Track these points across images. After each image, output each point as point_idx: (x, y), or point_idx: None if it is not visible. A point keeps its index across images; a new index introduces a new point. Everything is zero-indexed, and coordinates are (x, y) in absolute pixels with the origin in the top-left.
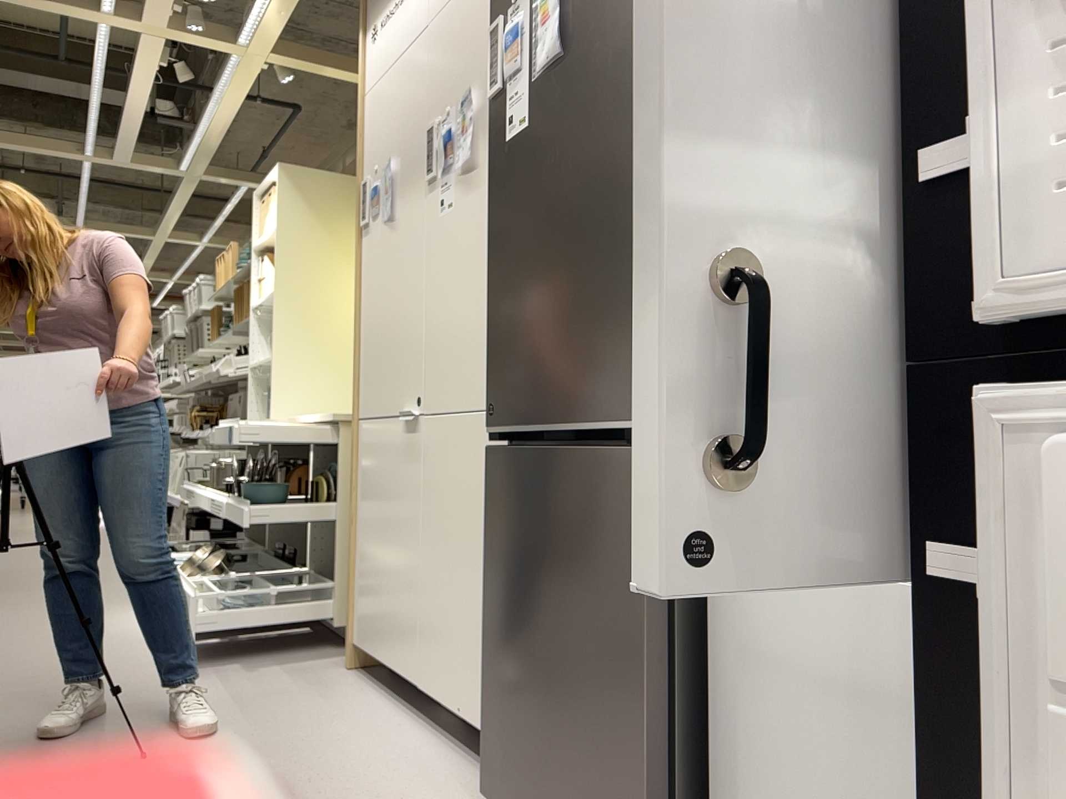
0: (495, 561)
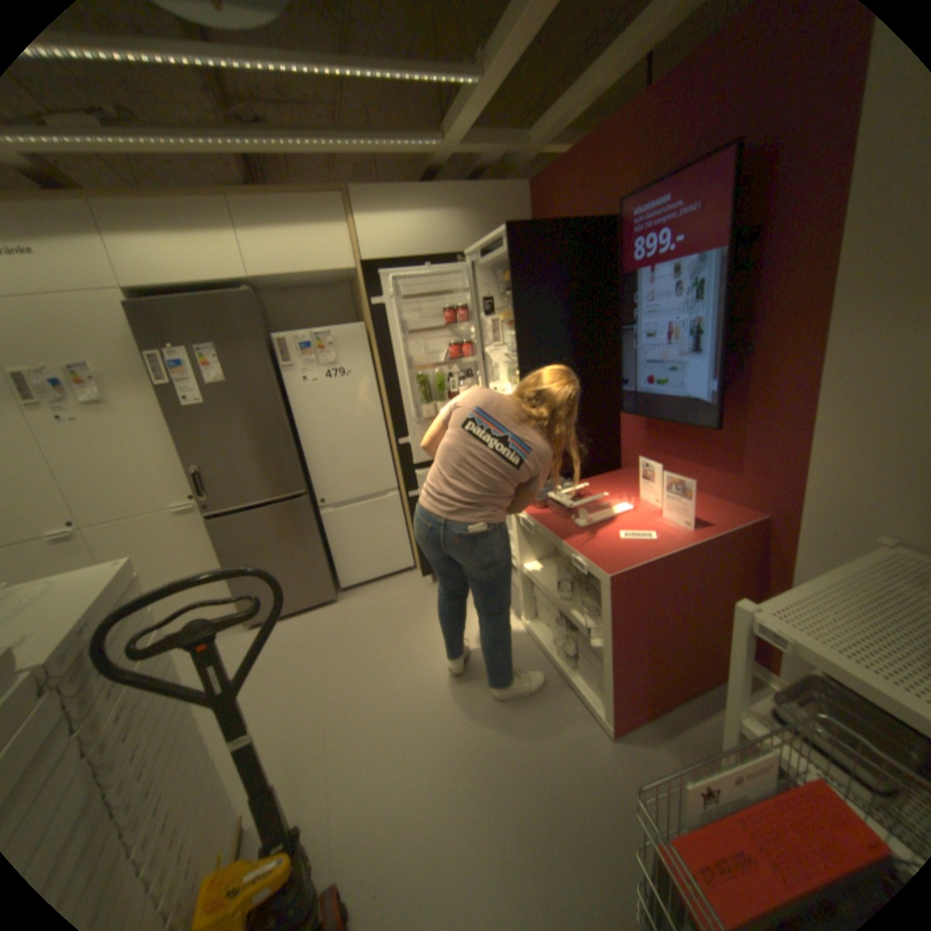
0: (227, 554)
